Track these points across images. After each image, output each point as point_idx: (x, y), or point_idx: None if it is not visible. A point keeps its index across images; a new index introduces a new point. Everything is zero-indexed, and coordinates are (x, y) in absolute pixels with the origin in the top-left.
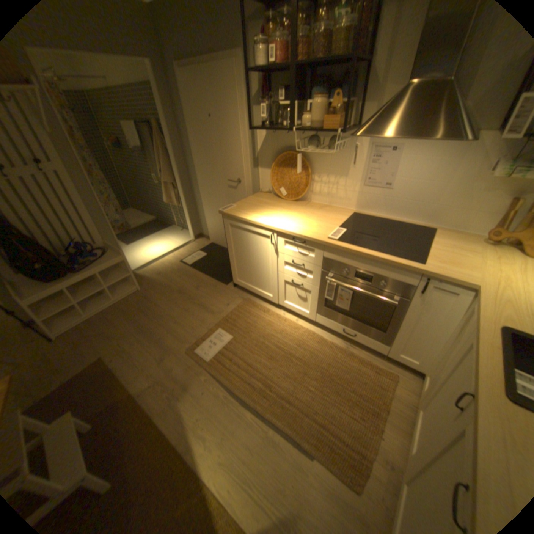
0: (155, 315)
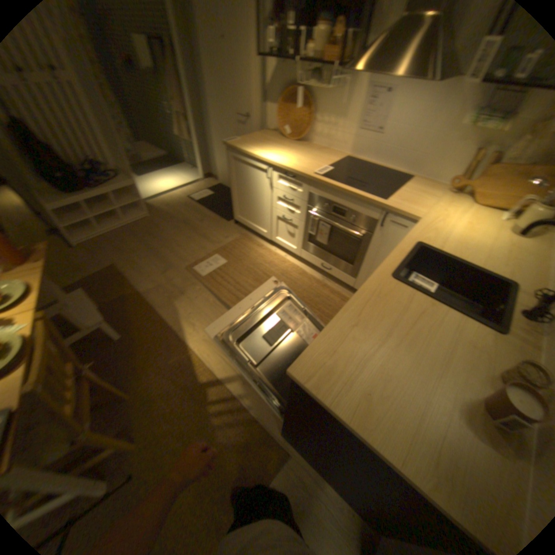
0: (159, 239)
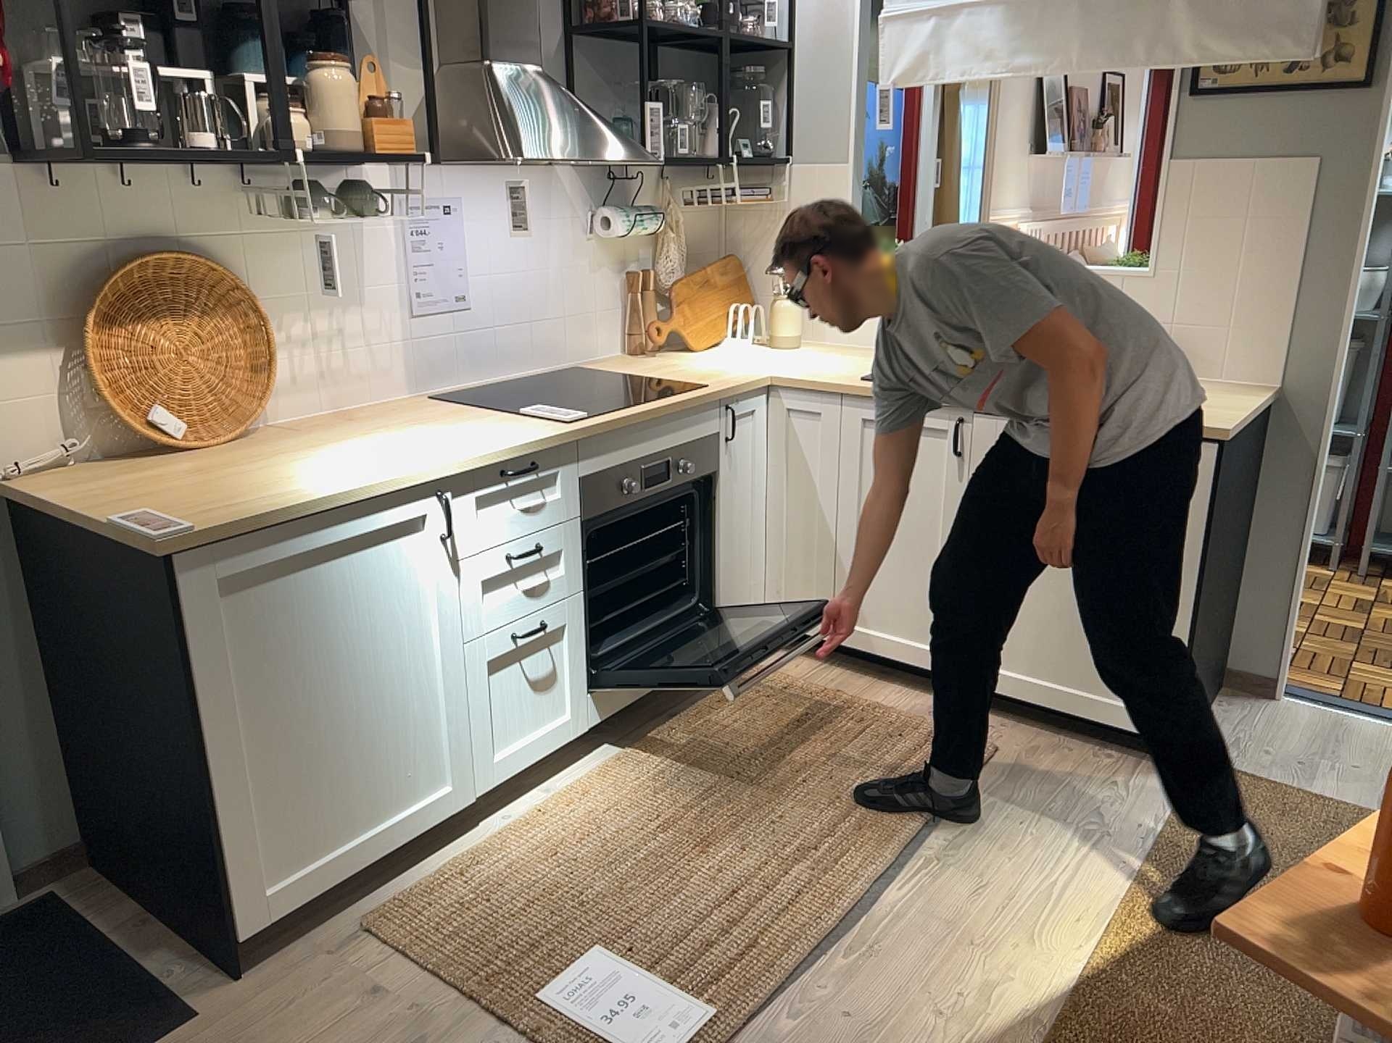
0: None
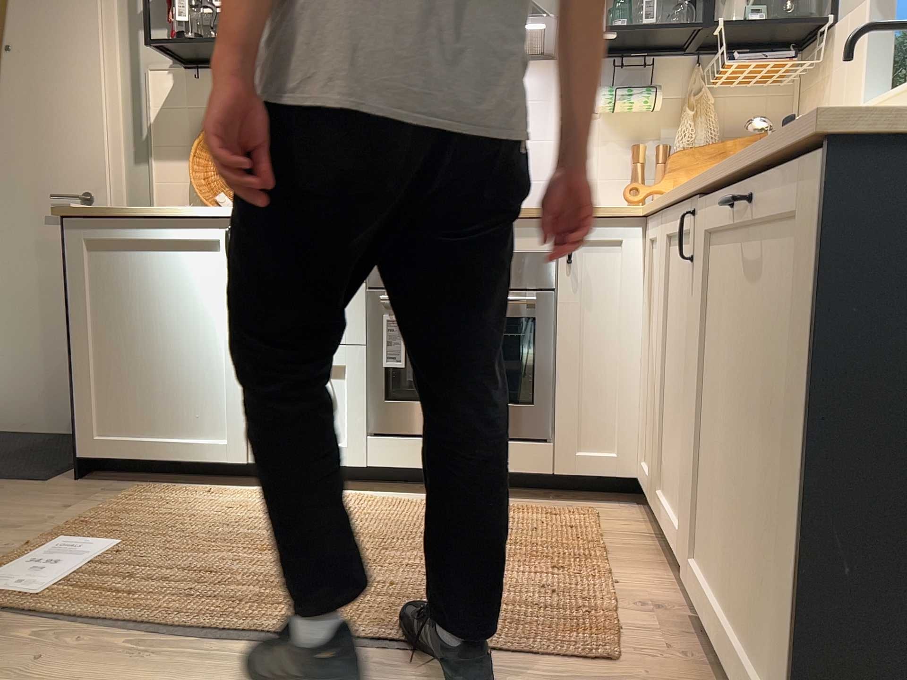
0: None
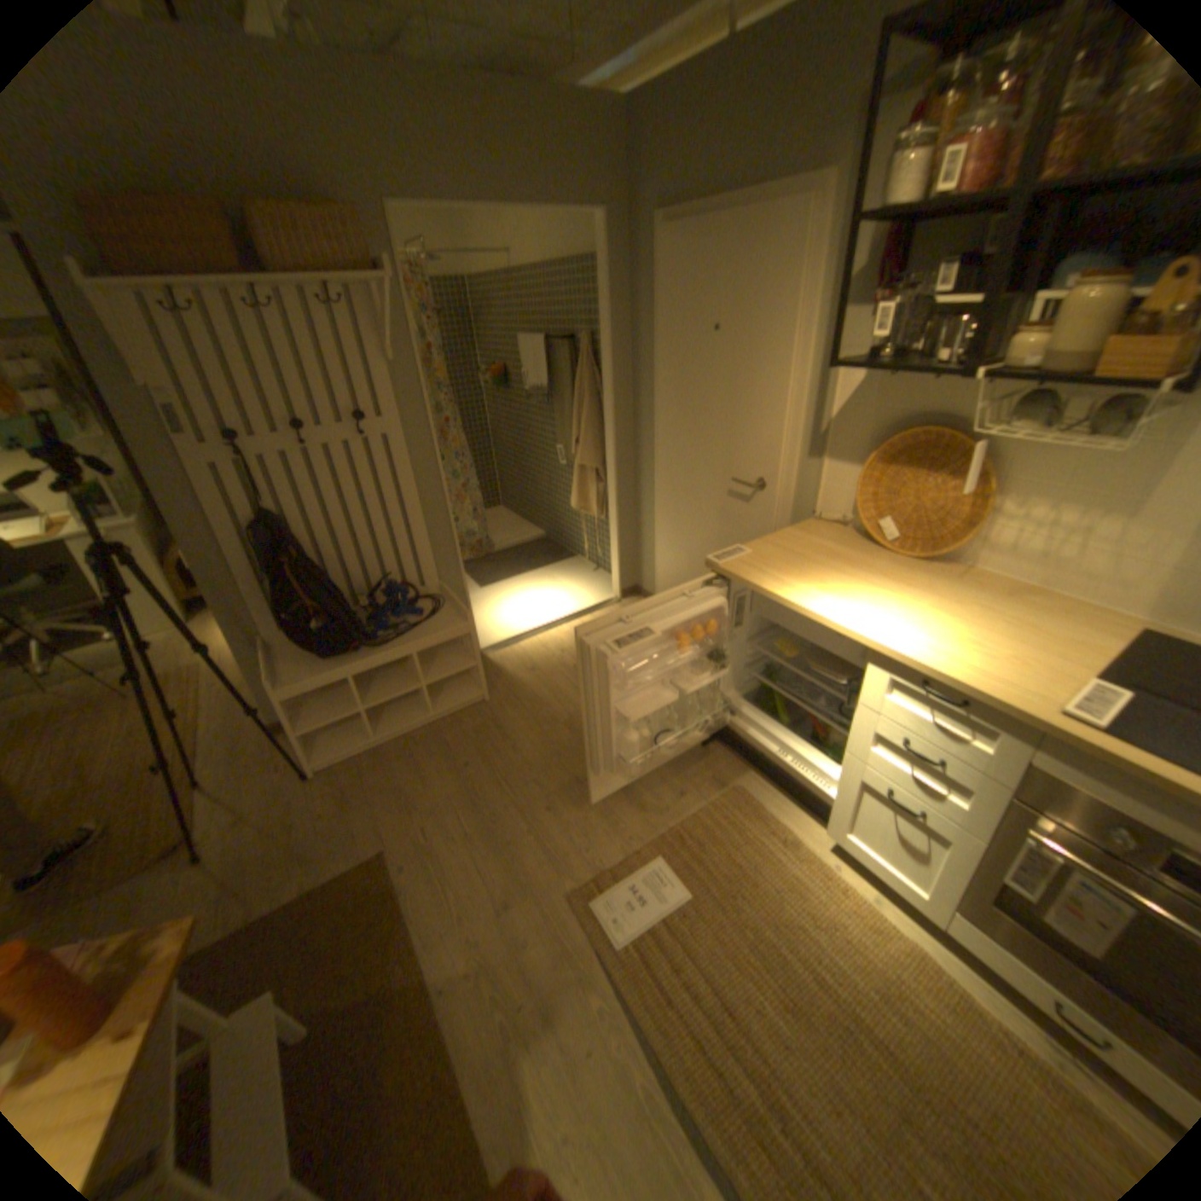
0: (510, 778)
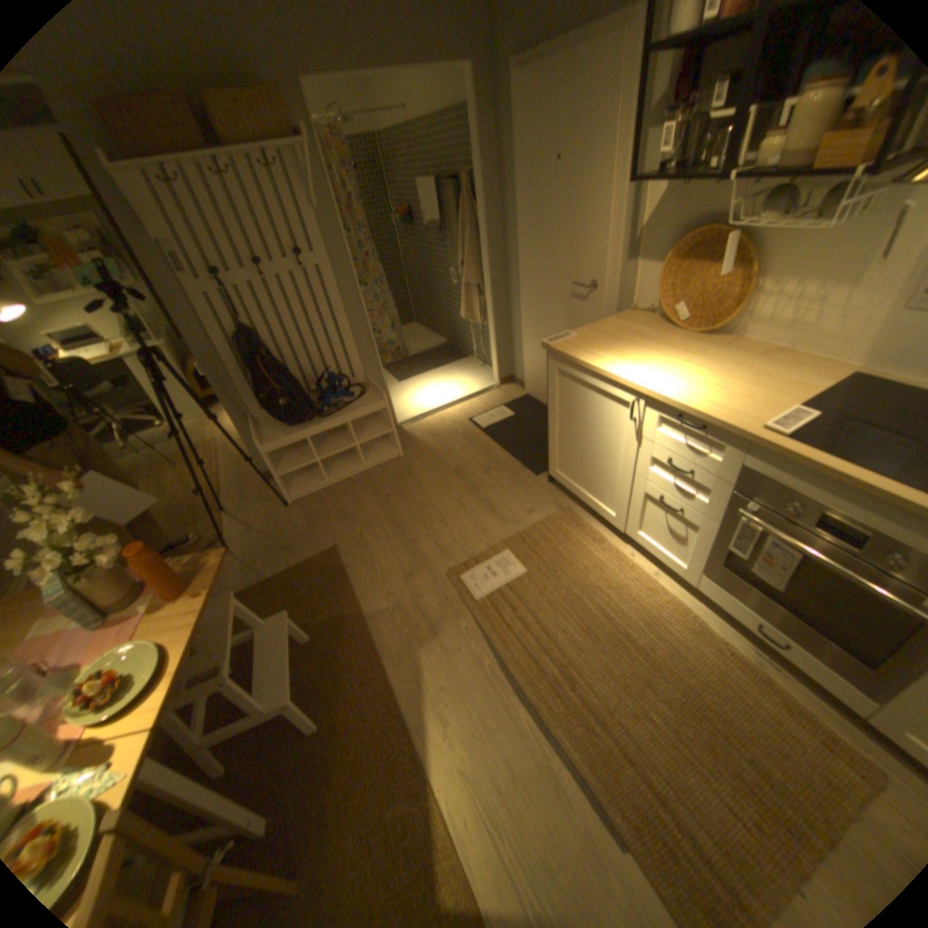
0: (415, 503)
